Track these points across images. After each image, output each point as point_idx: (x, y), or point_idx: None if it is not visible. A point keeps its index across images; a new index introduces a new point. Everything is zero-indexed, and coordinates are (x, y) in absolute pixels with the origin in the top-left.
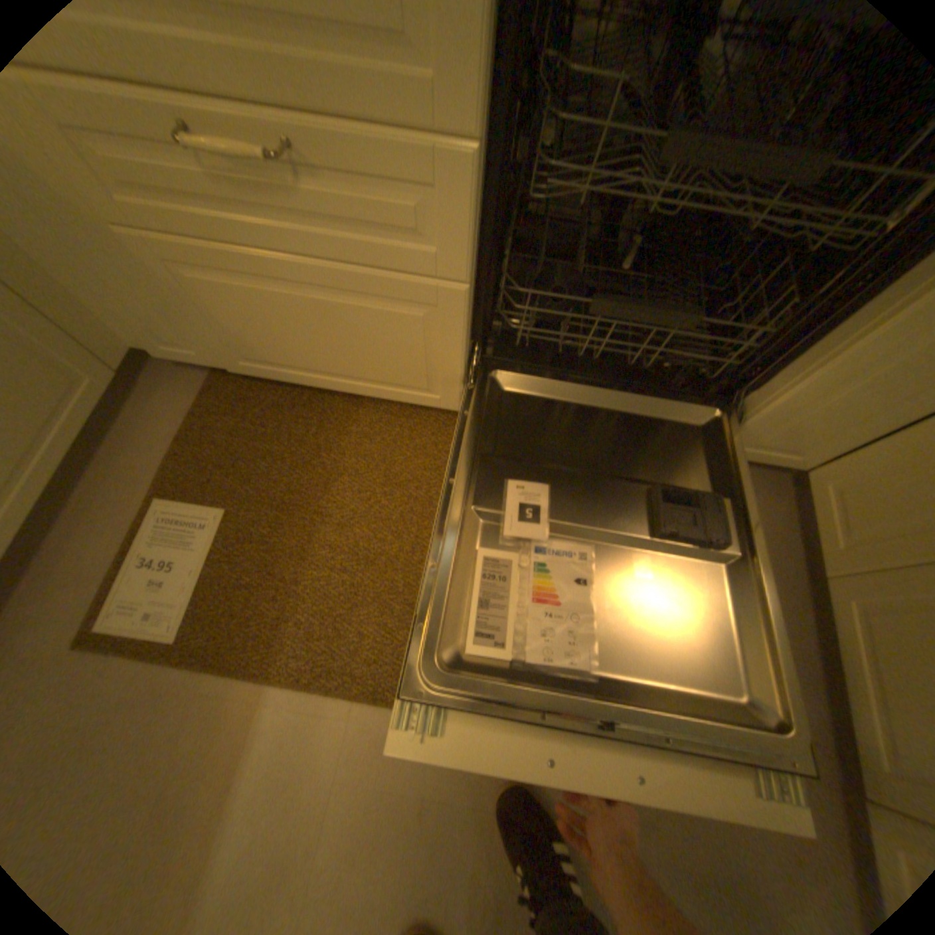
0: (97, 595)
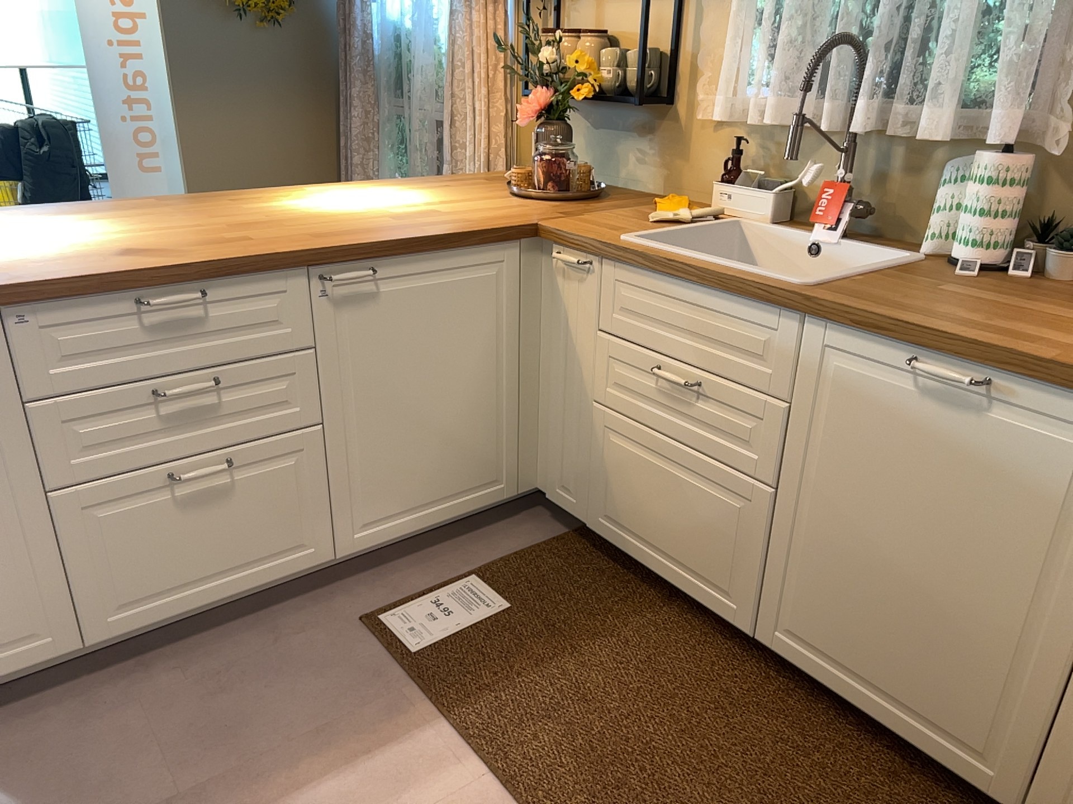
0: (397, 602)
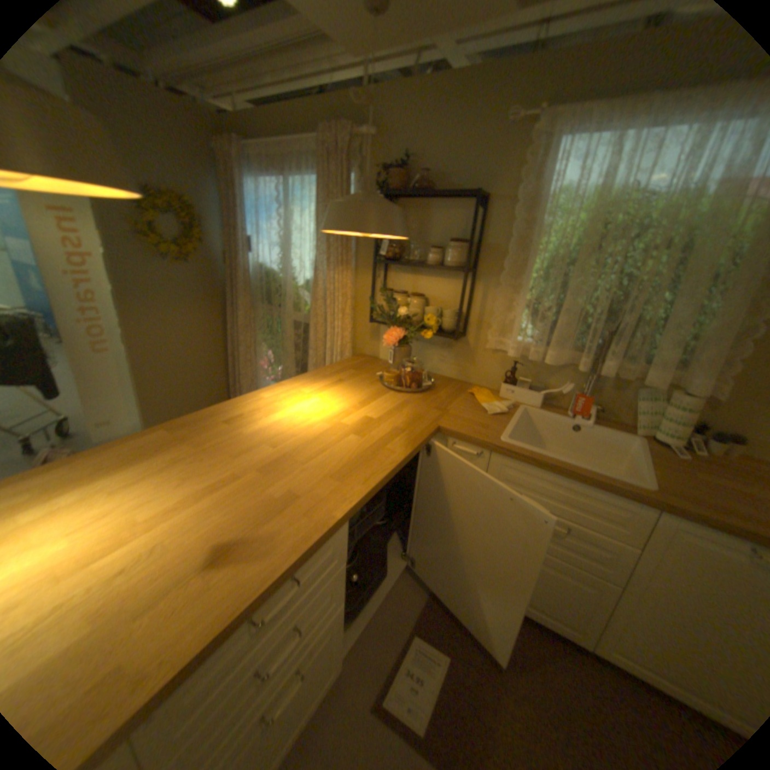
0: (387, 684)
